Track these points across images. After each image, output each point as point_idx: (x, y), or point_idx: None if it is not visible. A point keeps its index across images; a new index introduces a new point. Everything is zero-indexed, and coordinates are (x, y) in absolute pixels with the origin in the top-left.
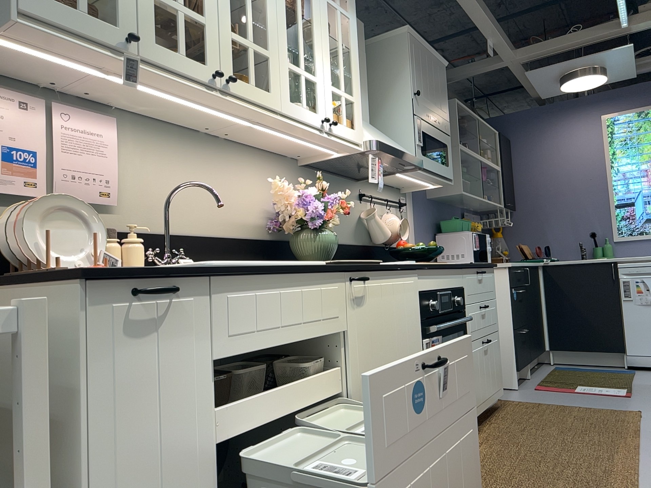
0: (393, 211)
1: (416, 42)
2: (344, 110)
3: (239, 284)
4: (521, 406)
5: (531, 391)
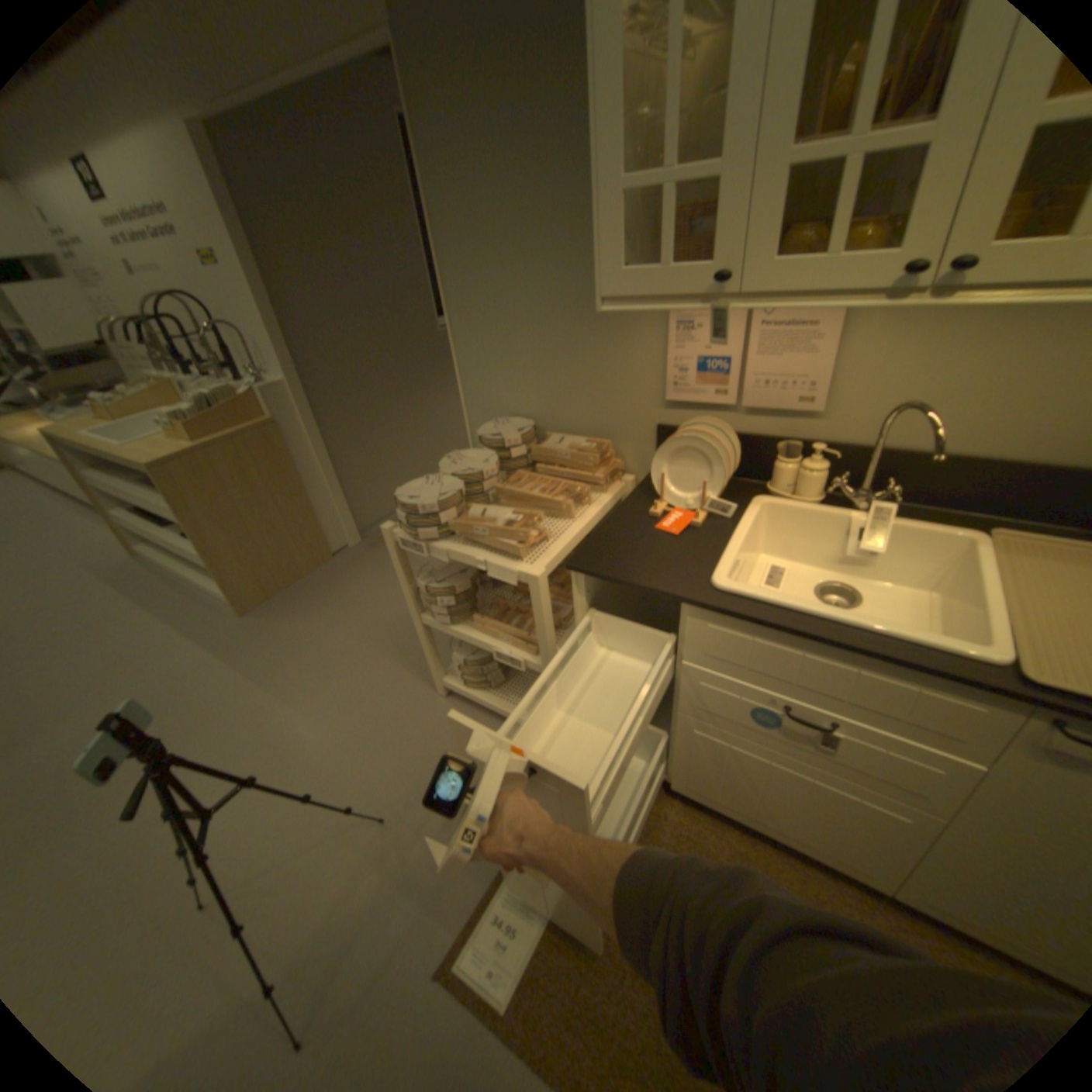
0: None
1: None
2: None
3: (733, 623)
4: None
5: None
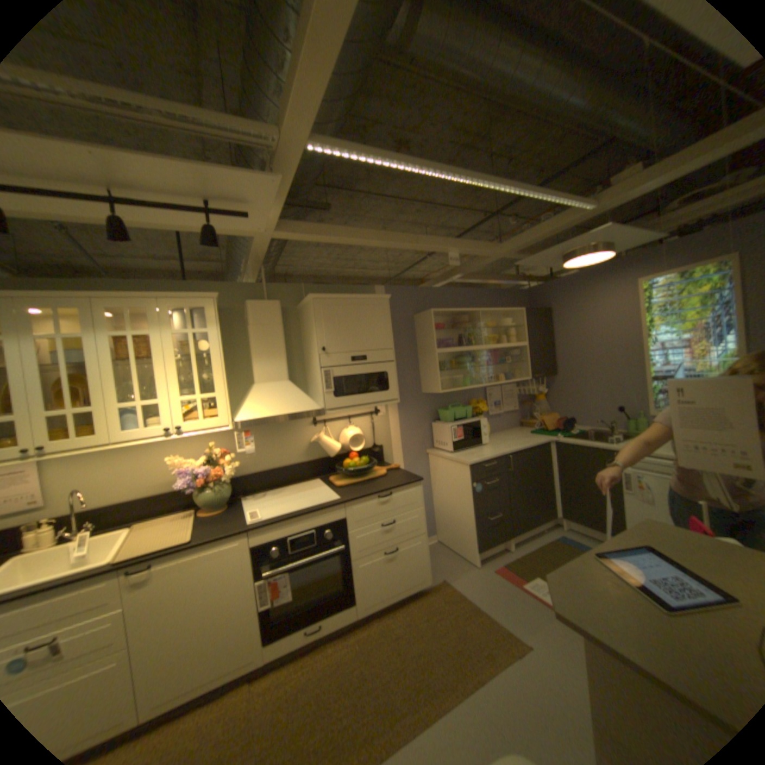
0: (363, 420)
1: (326, 302)
2: (200, 409)
3: None
4: (443, 601)
5: (487, 576)
